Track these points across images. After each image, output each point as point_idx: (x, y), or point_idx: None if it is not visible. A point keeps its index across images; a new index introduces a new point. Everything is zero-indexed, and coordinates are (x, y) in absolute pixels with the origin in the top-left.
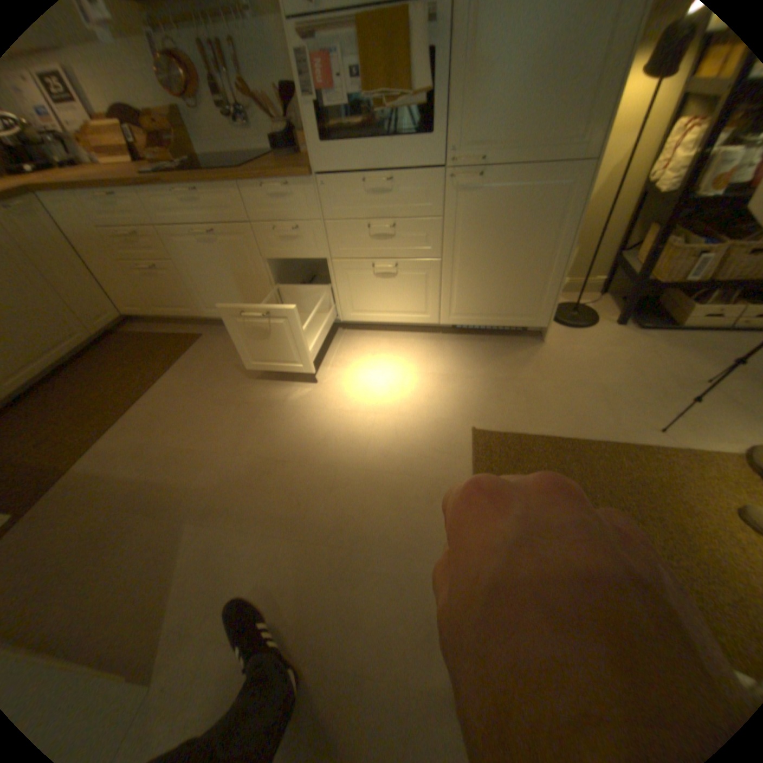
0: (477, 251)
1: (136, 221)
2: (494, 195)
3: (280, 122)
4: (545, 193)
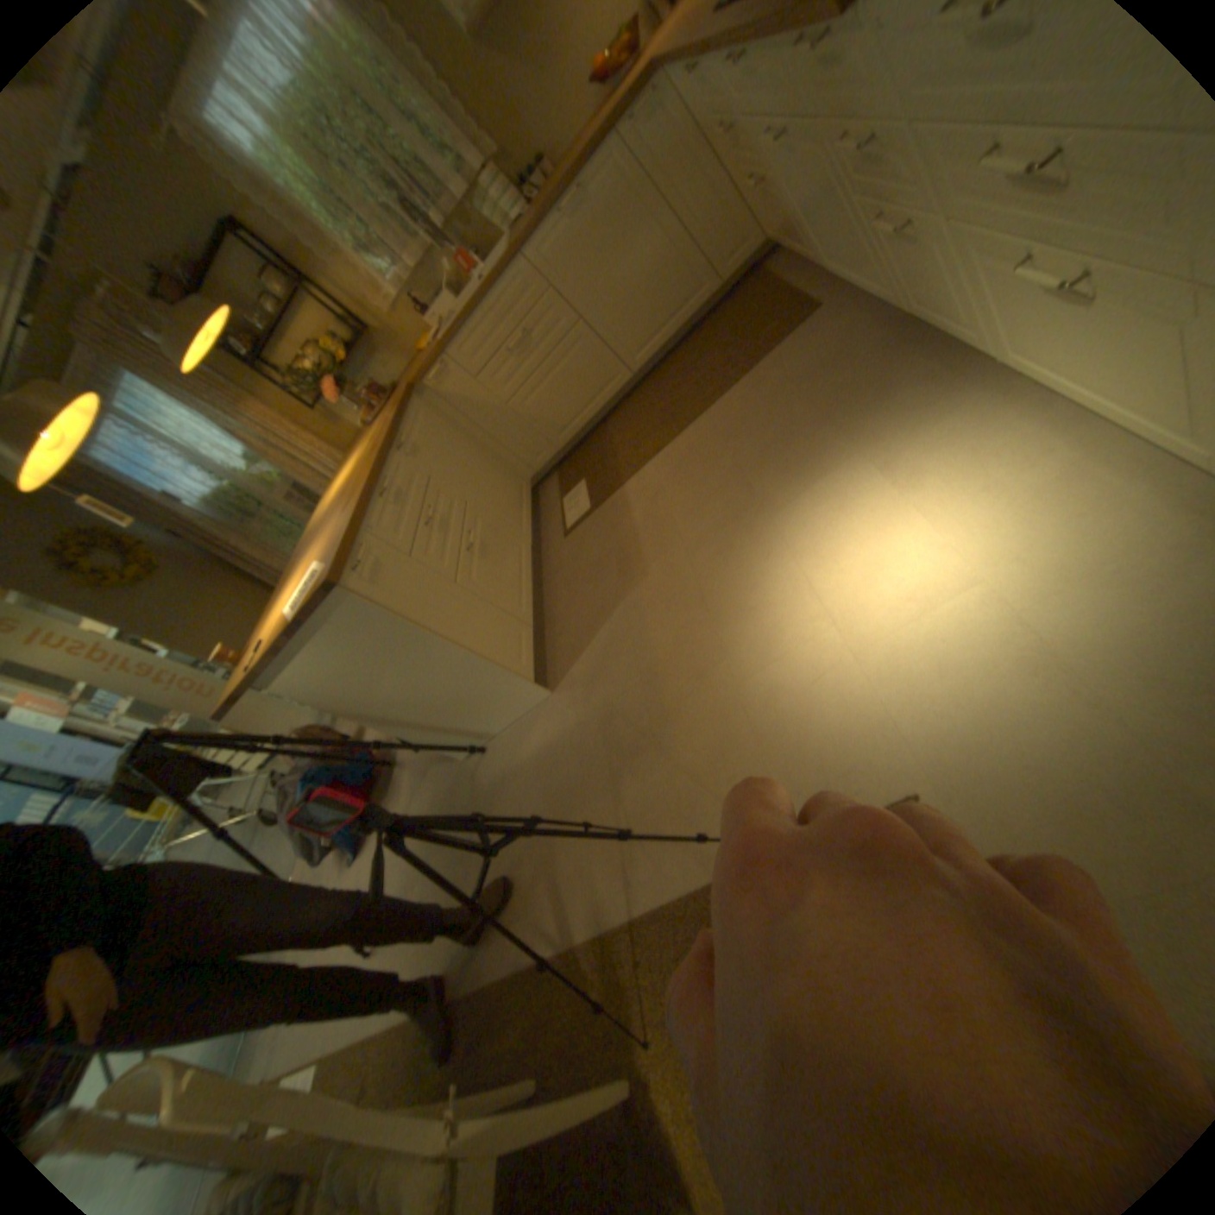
0: None
1: (727, 105)
2: None
3: None
4: None
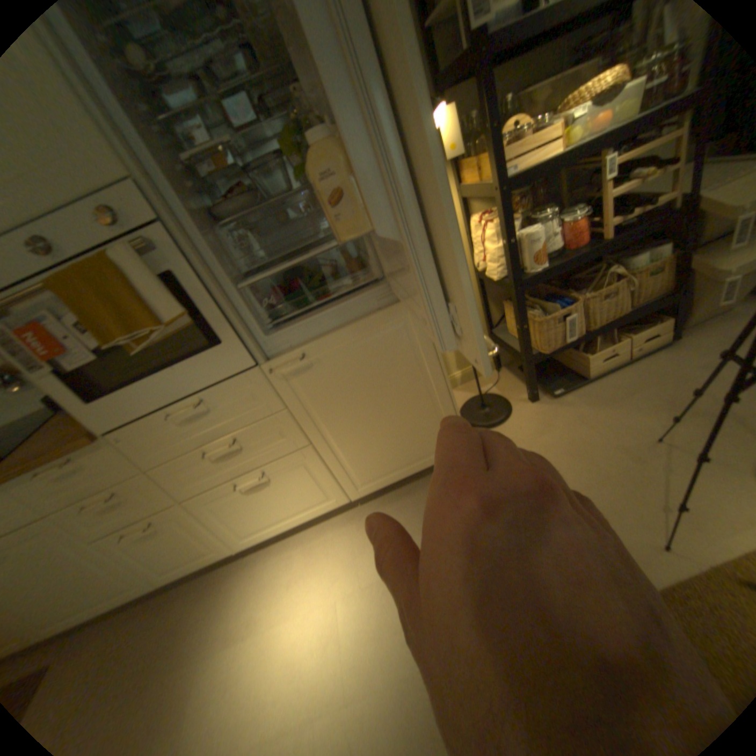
0: (348, 421)
1: None
2: (331, 367)
3: None
4: (384, 343)
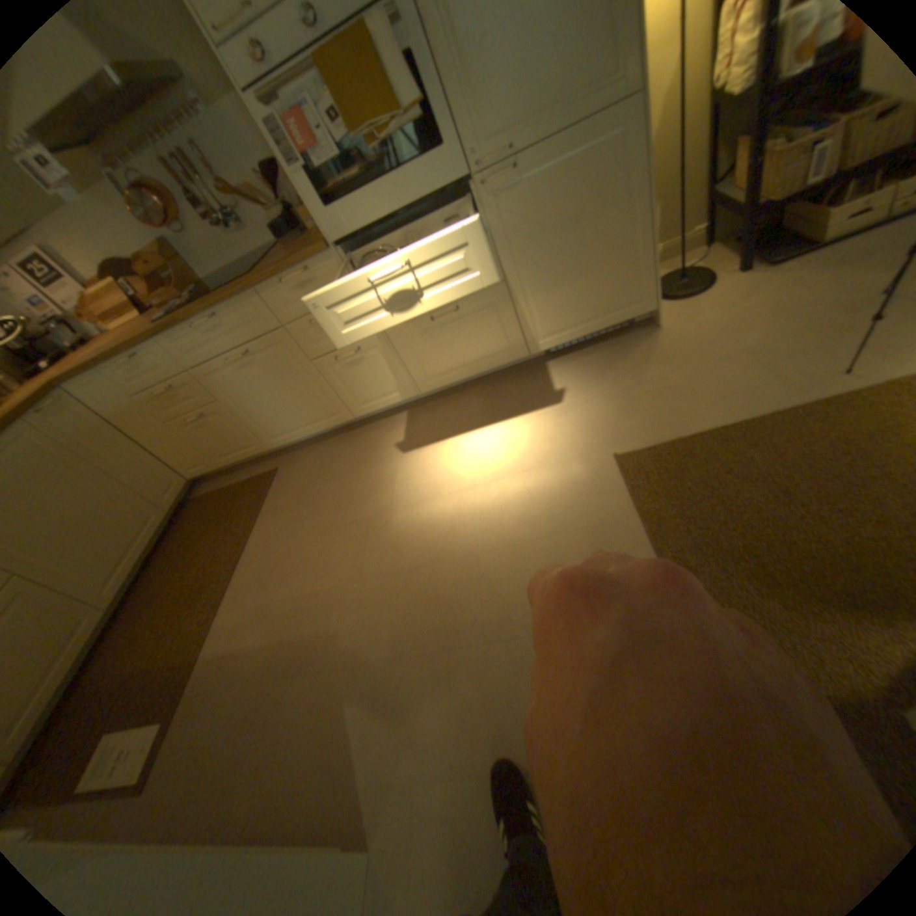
0: (544, 255)
1: (170, 374)
2: (539, 183)
3: (276, 207)
4: (597, 155)
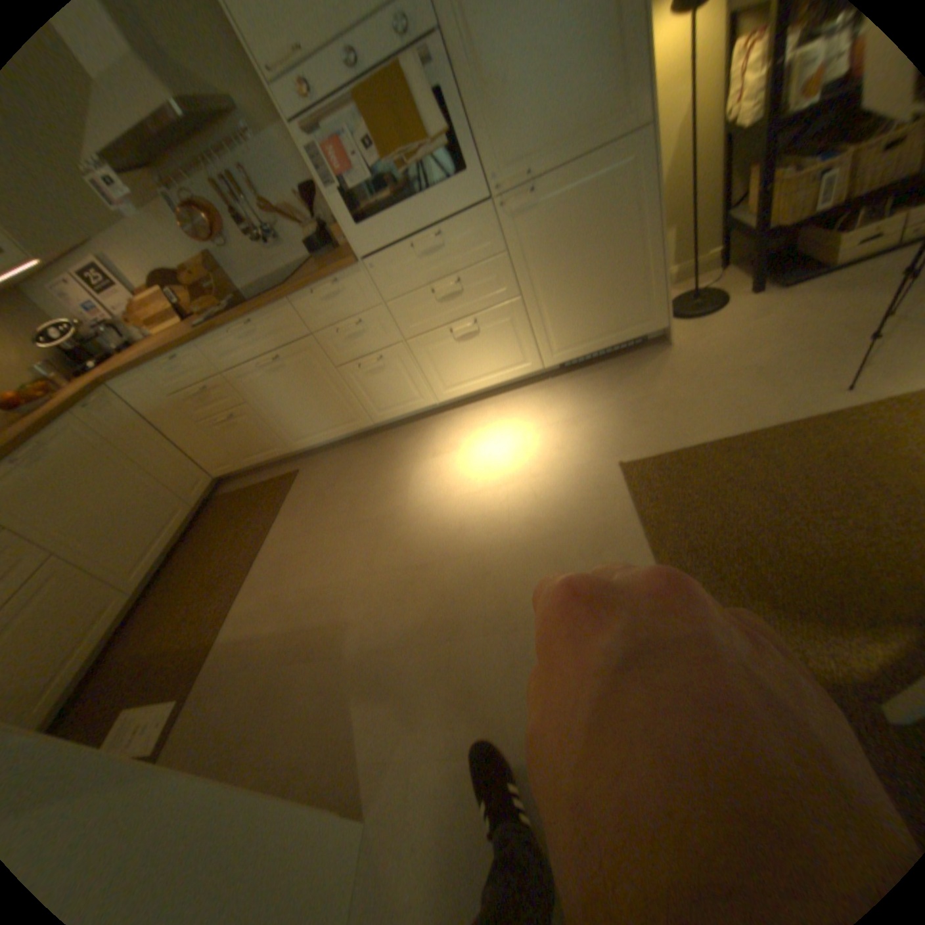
0: (559, 272)
1: (204, 375)
2: (554, 205)
3: (310, 224)
4: (609, 180)
